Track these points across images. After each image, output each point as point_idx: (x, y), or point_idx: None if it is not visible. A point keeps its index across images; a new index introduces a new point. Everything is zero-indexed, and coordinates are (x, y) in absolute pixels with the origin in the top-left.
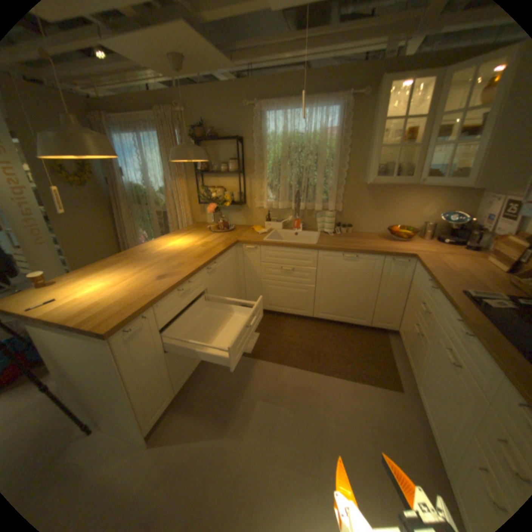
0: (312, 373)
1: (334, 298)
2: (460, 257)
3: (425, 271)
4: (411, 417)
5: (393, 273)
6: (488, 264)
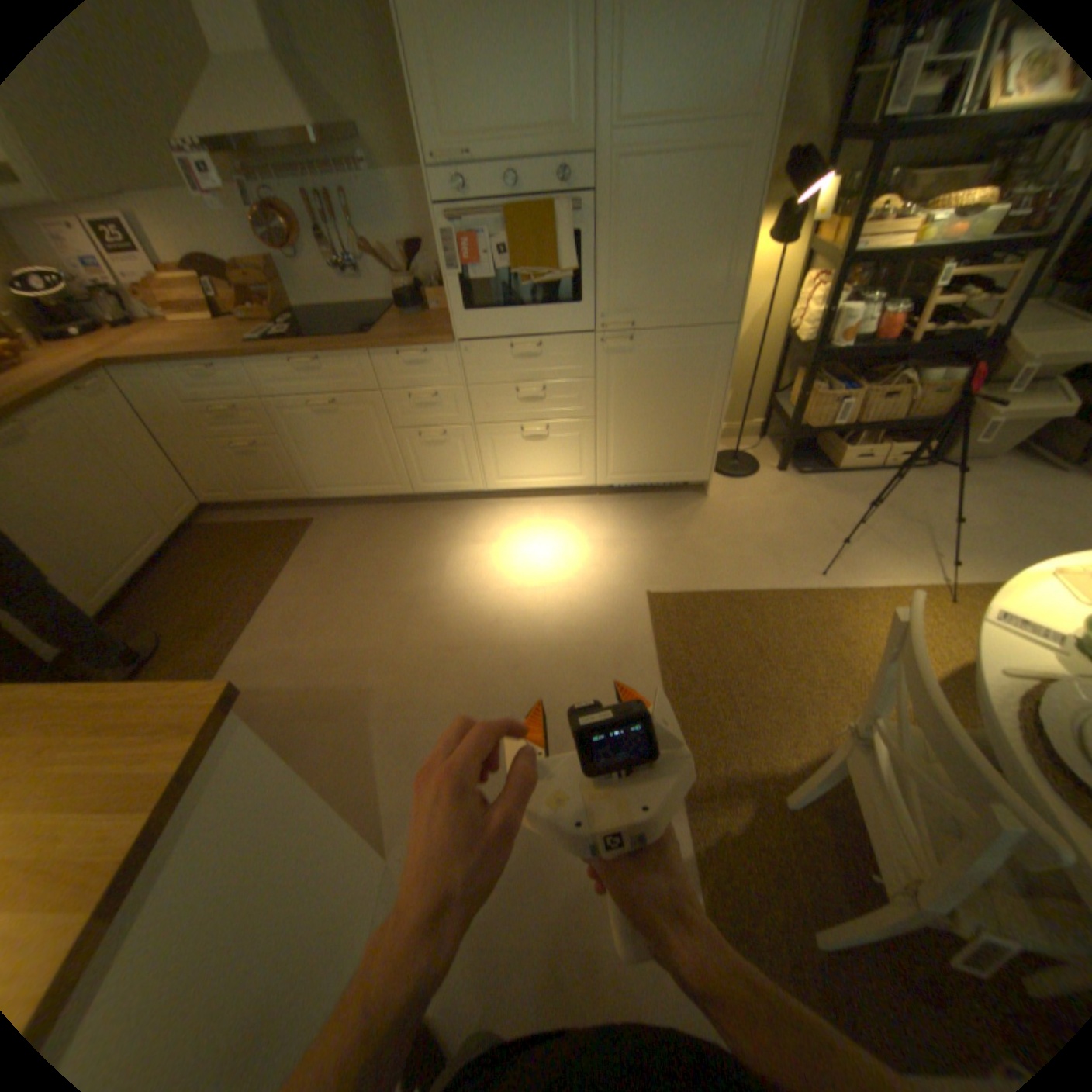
0: (253, 616)
1: (79, 544)
2: (141, 336)
3: (153, 369)
4: (346, 517)
5: (102, 417)
6: (180, 325)
